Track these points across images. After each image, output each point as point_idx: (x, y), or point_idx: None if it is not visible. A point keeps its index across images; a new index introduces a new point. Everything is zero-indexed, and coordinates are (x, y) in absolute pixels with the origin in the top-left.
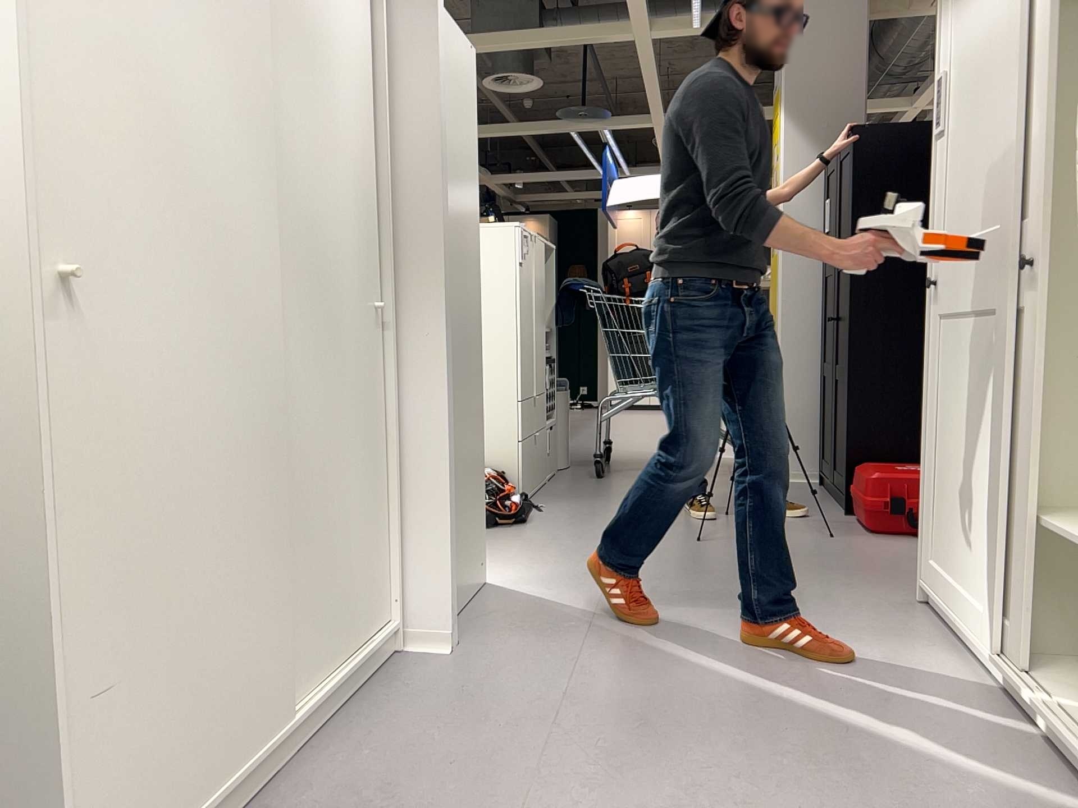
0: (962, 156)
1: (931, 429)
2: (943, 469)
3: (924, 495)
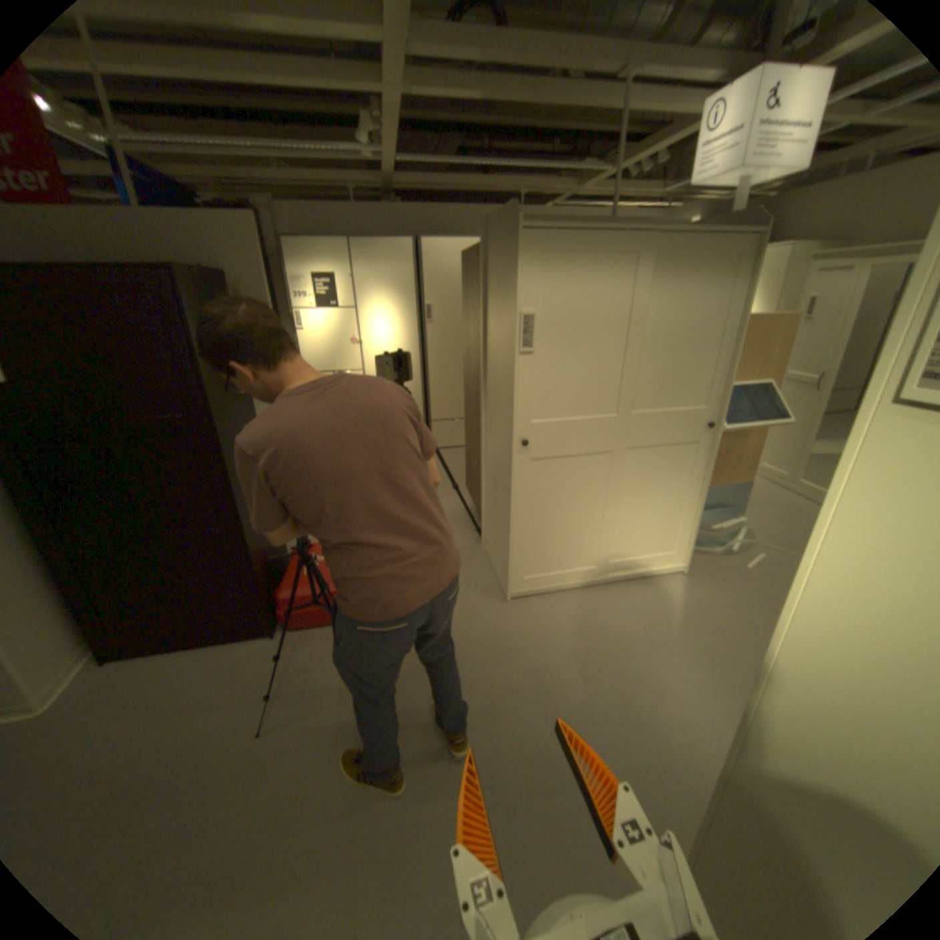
0: (571, 373)
1: (527, 518)
2: (545, 531)
3: (521, 551)
